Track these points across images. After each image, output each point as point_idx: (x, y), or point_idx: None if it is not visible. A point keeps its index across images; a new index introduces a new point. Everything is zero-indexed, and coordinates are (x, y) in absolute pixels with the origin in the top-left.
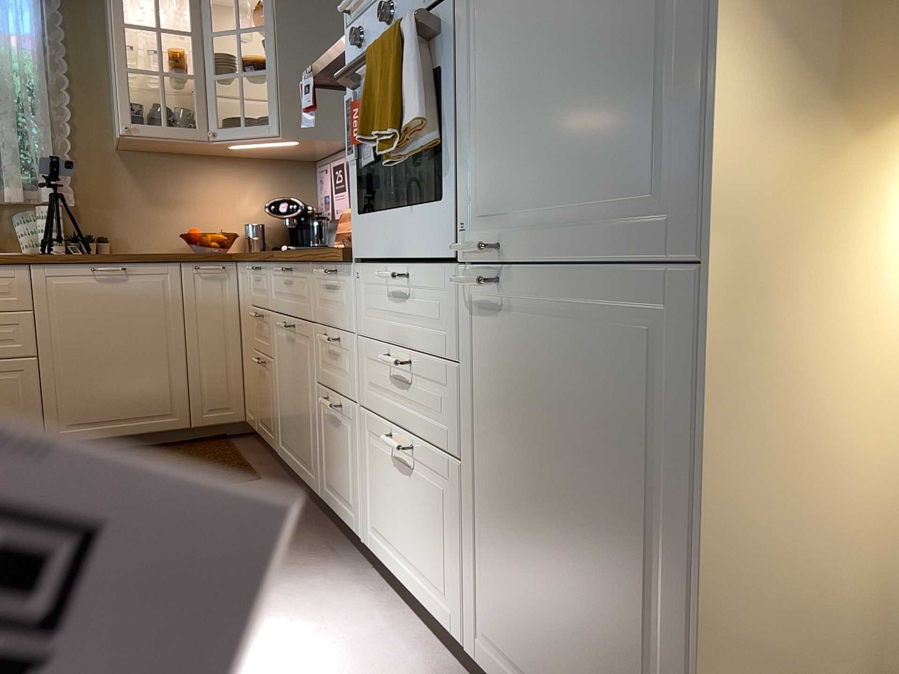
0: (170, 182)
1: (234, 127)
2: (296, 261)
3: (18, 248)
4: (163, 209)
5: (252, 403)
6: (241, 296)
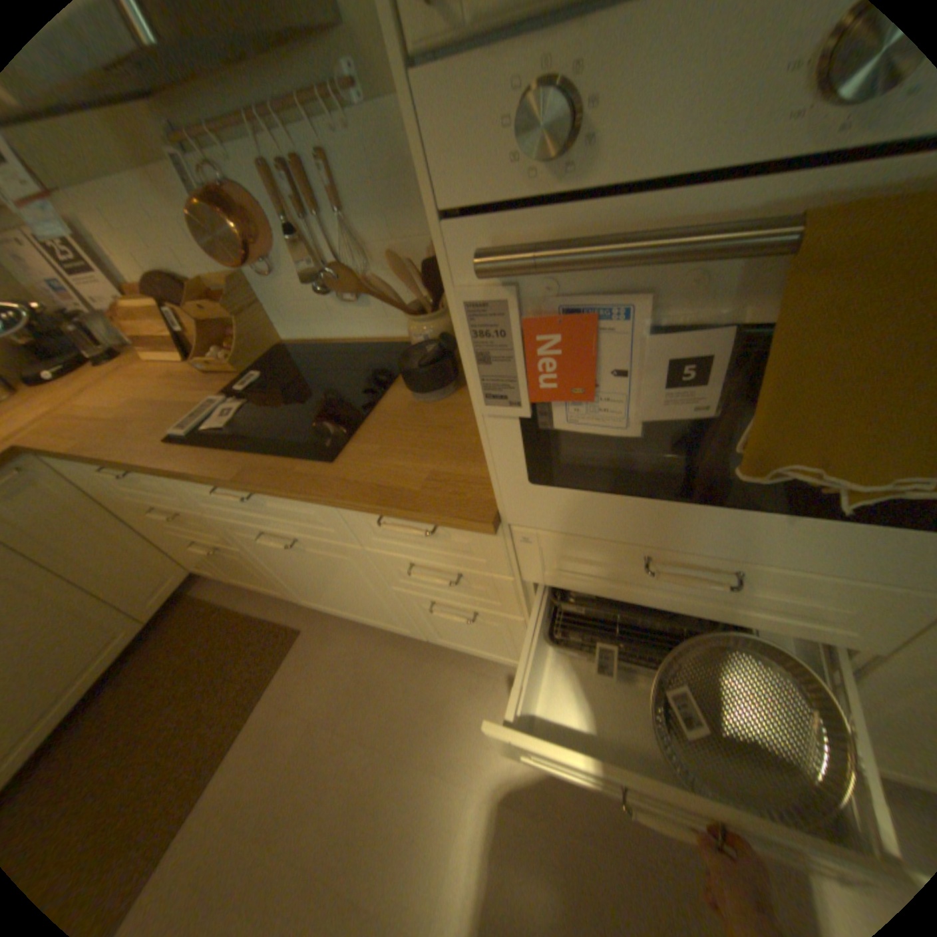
0: None
1: None
2: (286, 497)
3: None
4: None
5: (198, 565)
6: (84, 486)
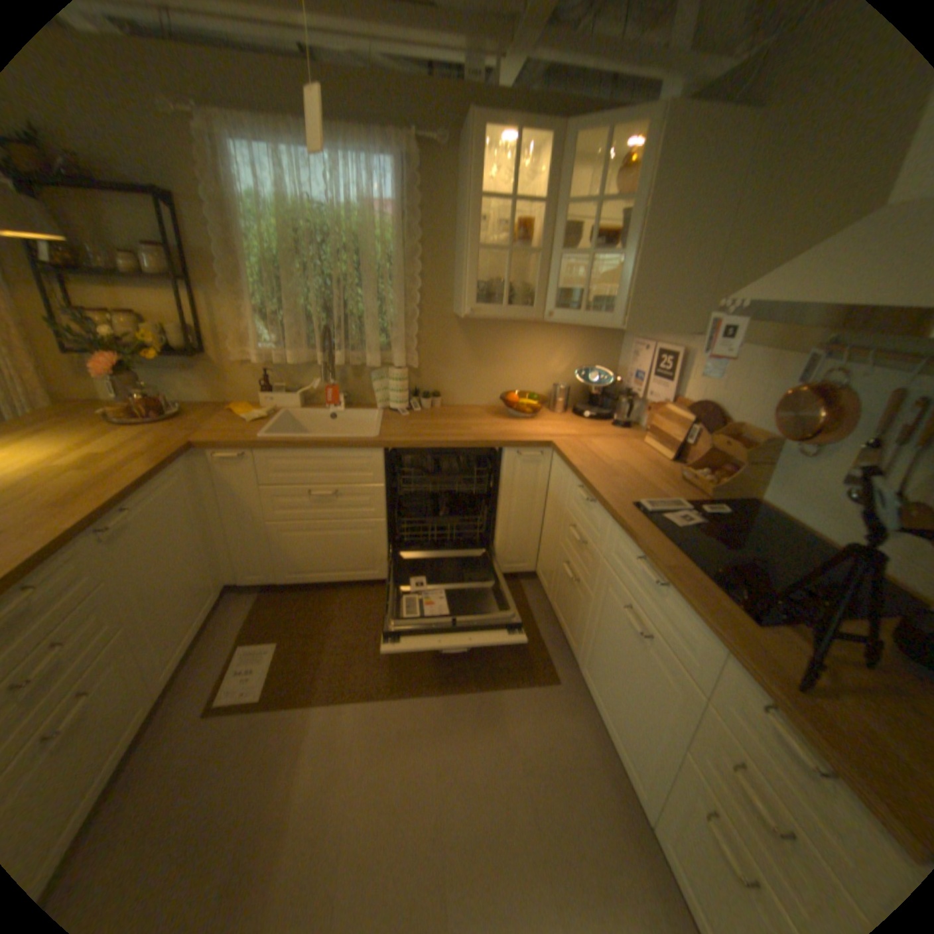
0: (495, 343)
1: (570, 308)
2: (698, 615)
3: (374, 399)
4: (486, 368)
5: (547, 575)
6: (553, 484)
